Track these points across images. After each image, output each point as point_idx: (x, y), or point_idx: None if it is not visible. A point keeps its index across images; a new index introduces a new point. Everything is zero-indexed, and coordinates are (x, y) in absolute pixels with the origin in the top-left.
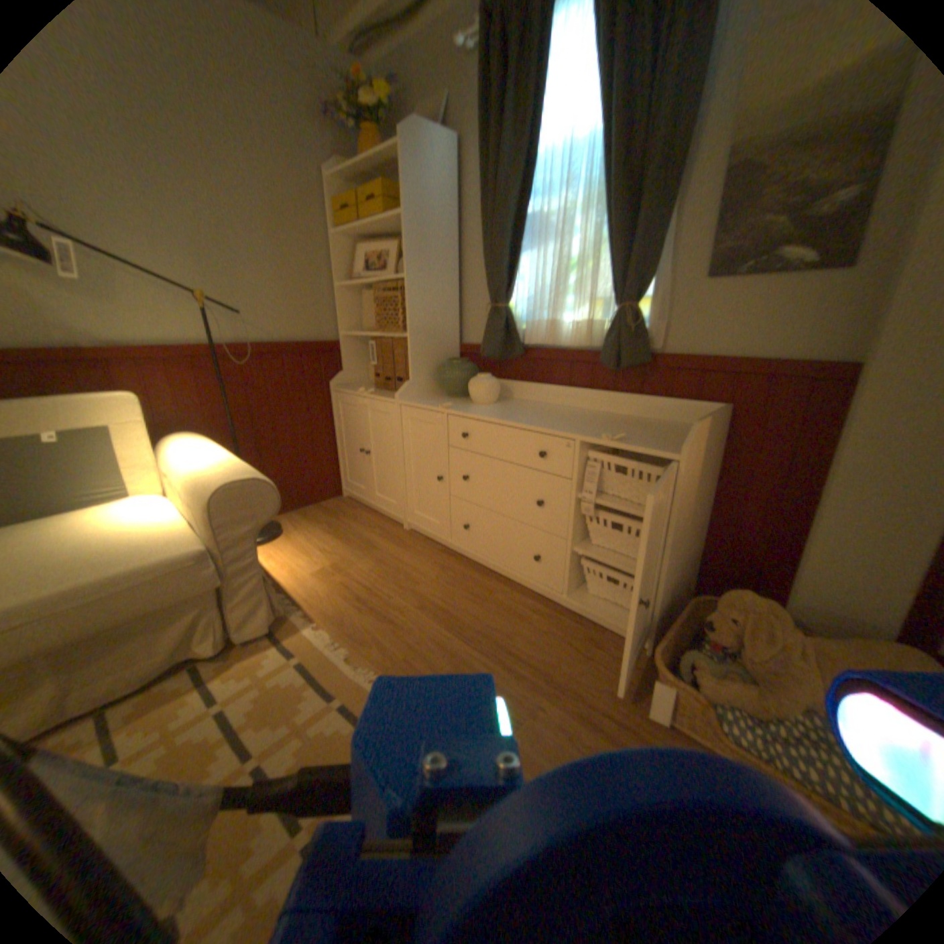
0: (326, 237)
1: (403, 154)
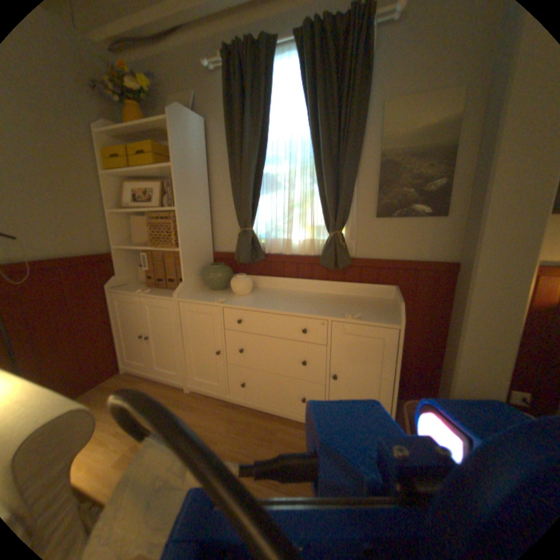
0: (97, 176)
1: (167, 126)
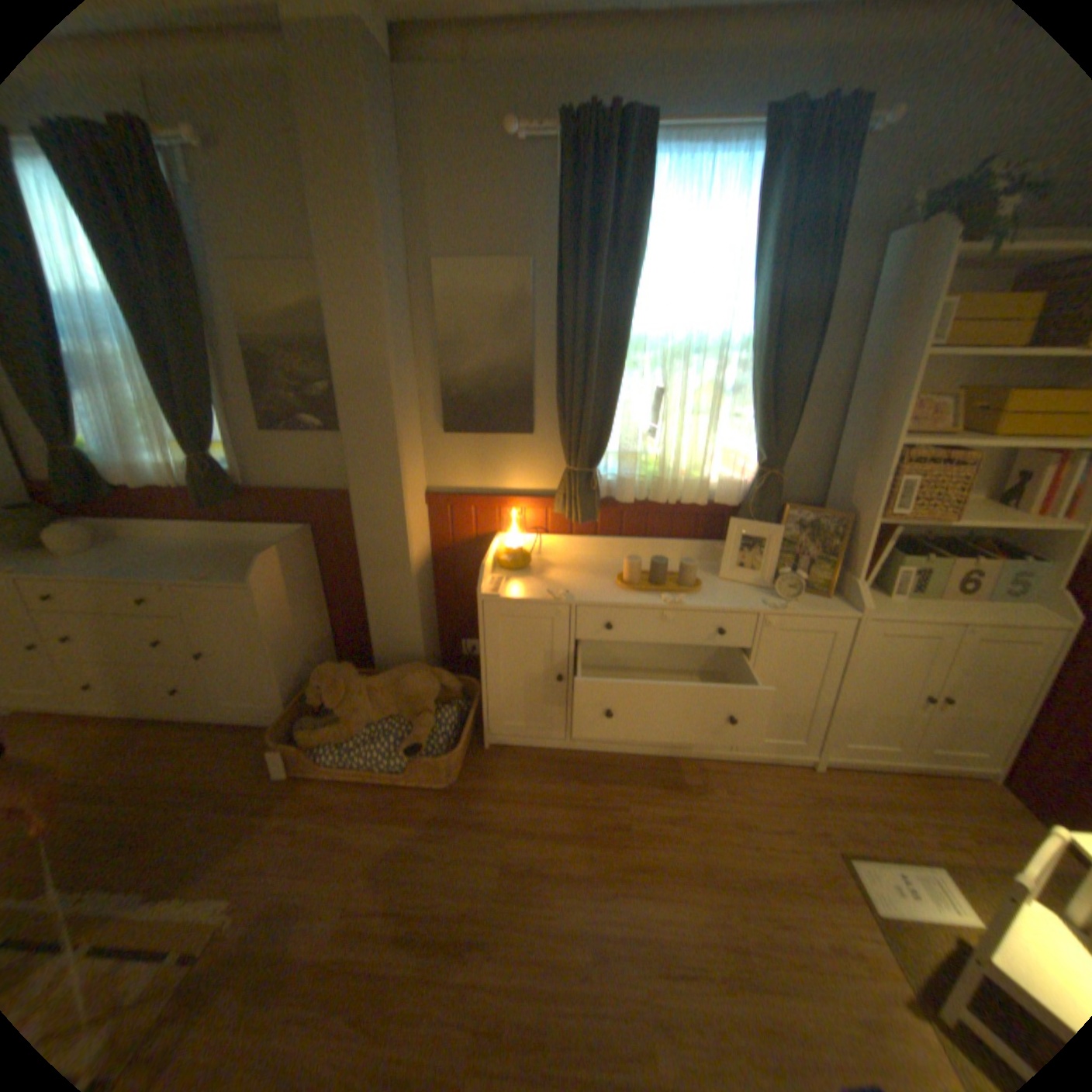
0: None
1: None
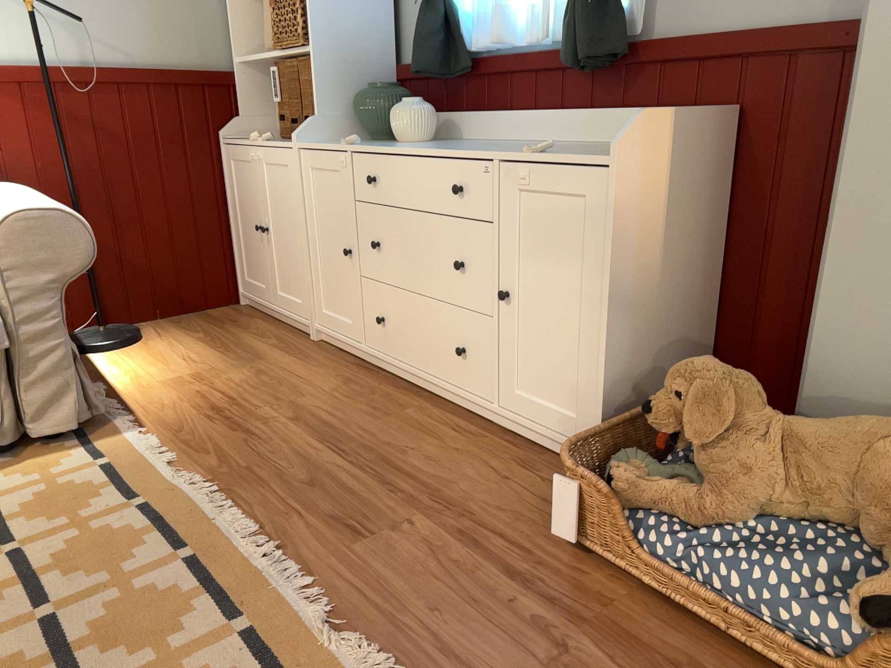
0: None
1: None
